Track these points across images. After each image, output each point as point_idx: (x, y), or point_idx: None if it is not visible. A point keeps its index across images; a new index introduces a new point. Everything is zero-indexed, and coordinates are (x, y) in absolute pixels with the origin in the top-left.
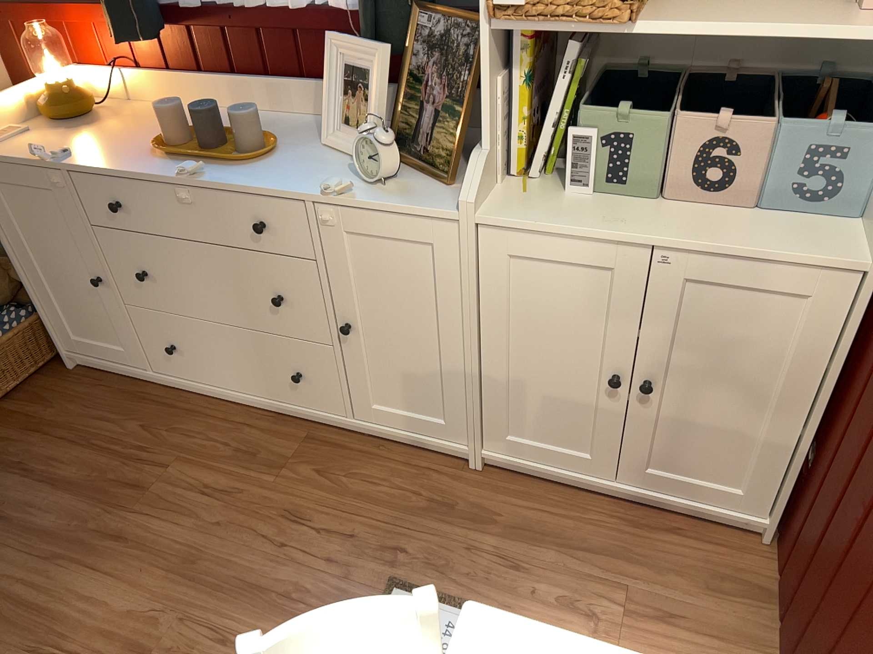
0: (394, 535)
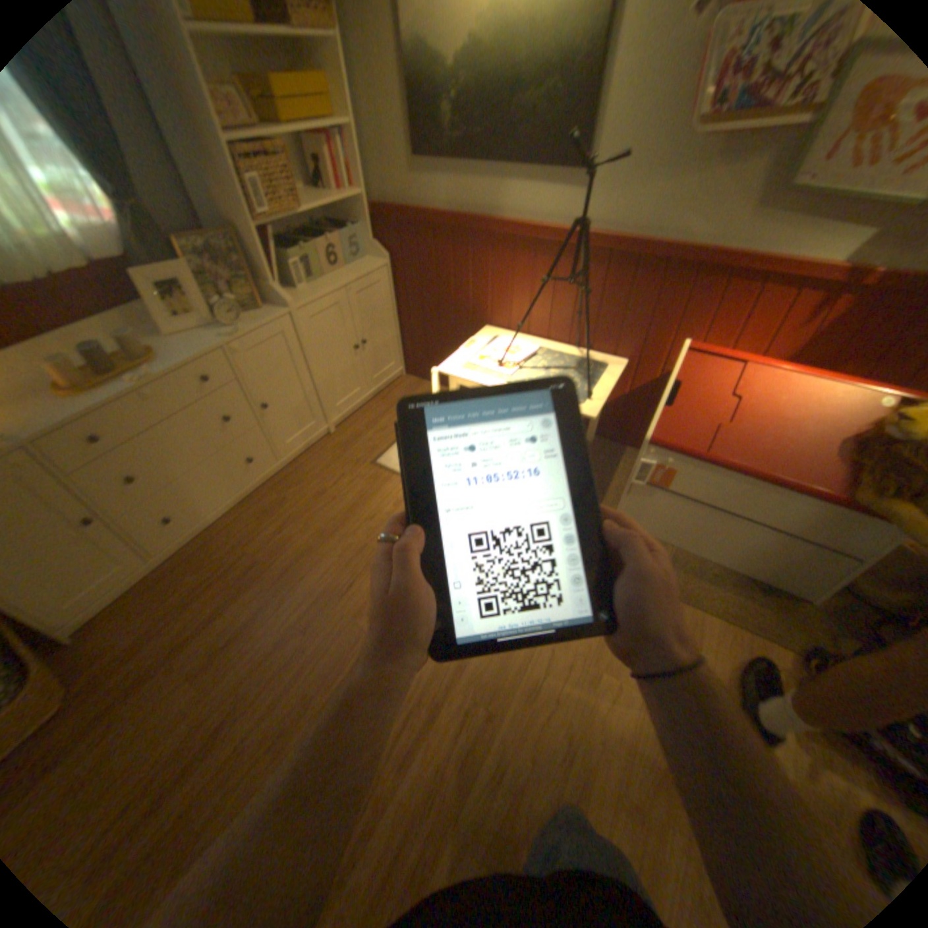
0: (350, 461)
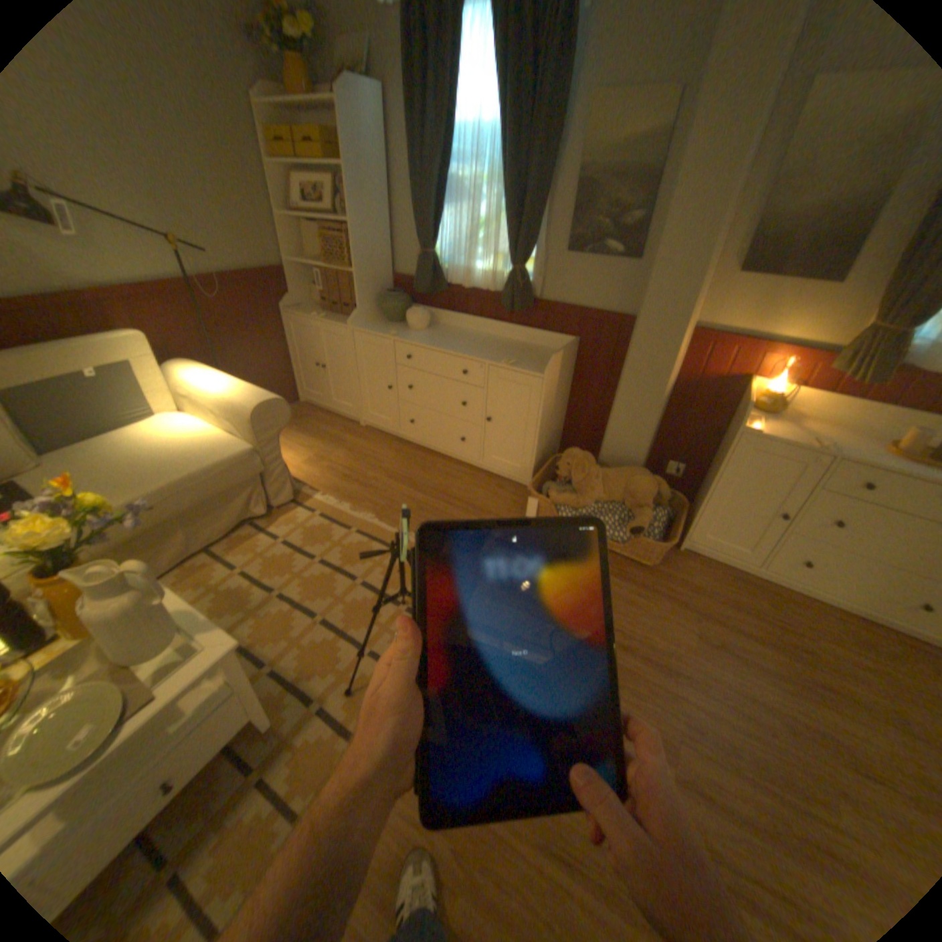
0: None
